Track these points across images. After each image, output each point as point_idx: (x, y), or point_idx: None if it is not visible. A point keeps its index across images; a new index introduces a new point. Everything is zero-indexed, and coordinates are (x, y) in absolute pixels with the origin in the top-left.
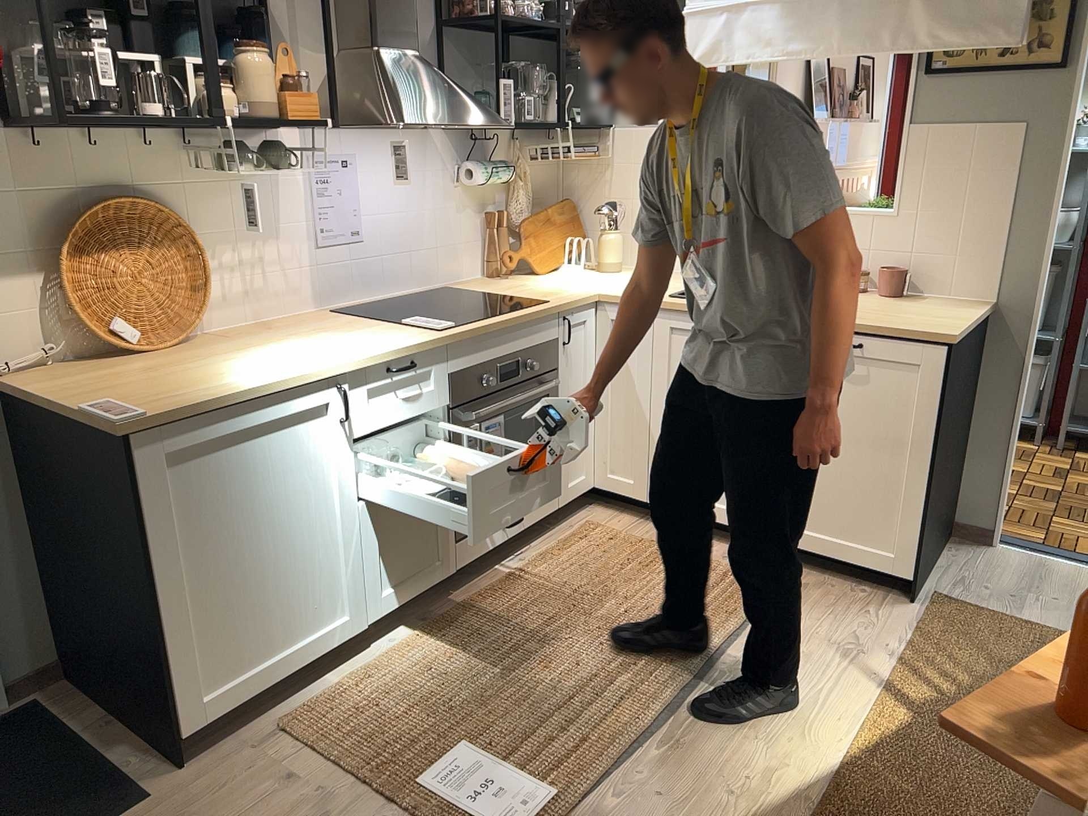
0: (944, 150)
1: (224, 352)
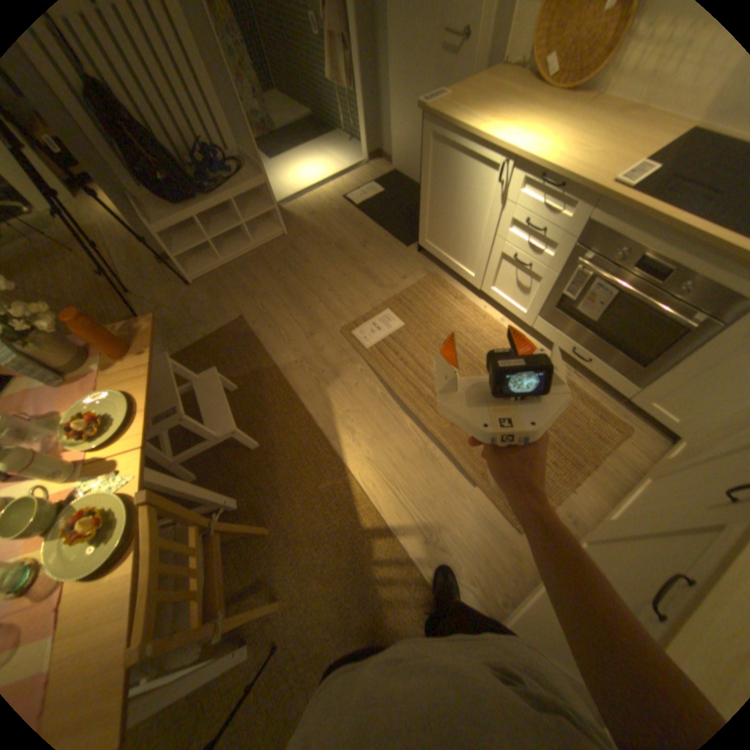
0: None
1: (549, 106)
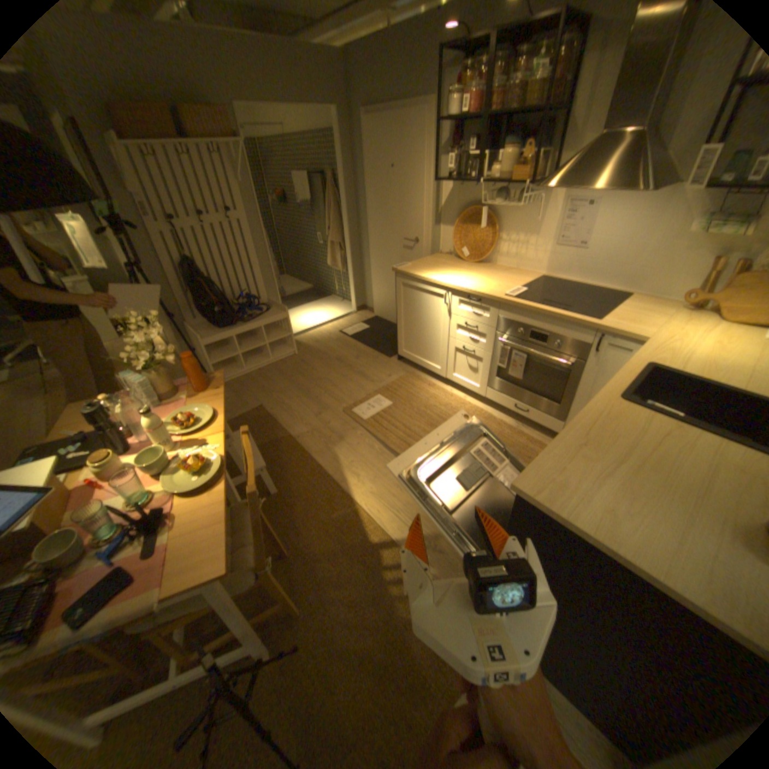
0: None
1: (466, 269)
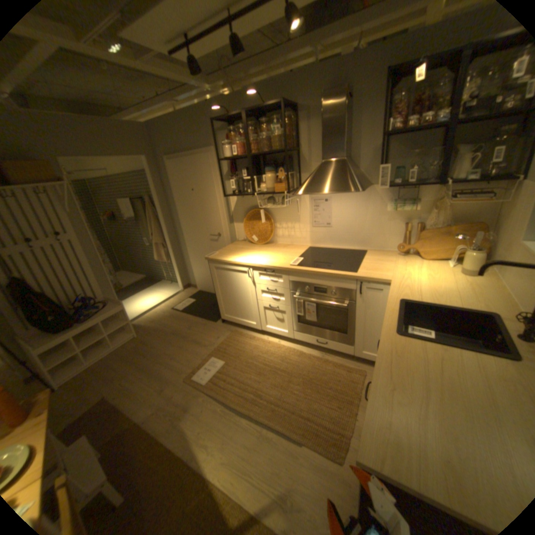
0: None
1: (258, 249)
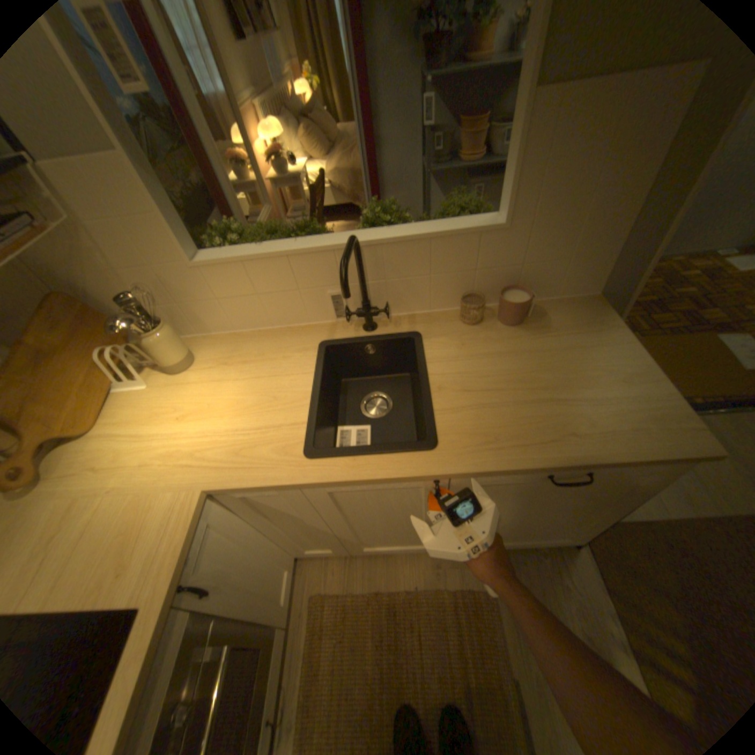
0: (577, 127)
1: None
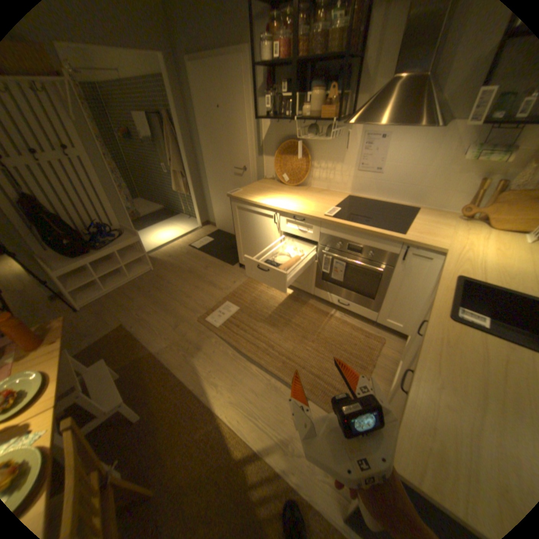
0: None
1: (288, 192)
